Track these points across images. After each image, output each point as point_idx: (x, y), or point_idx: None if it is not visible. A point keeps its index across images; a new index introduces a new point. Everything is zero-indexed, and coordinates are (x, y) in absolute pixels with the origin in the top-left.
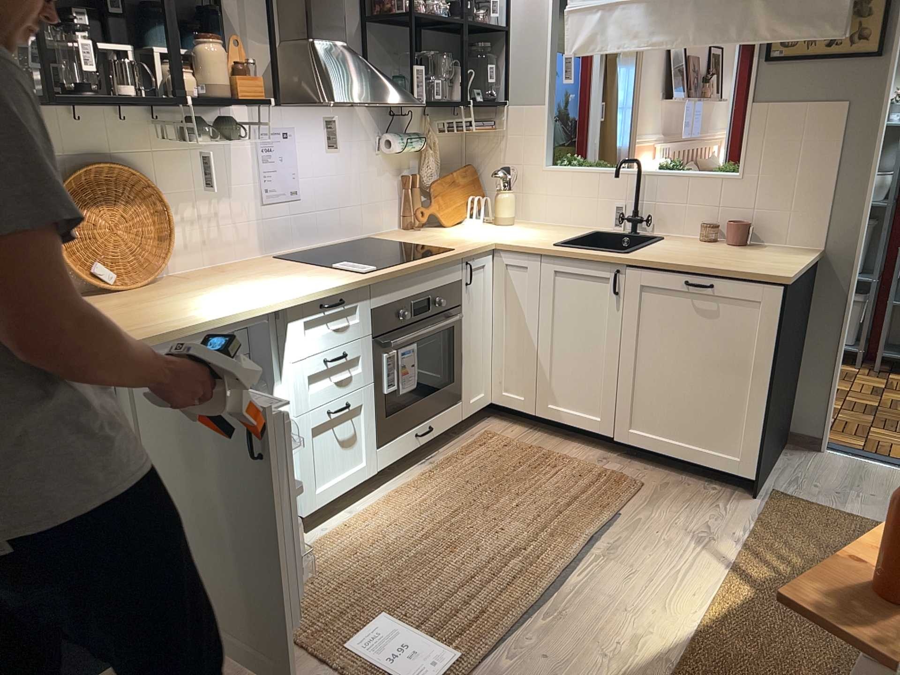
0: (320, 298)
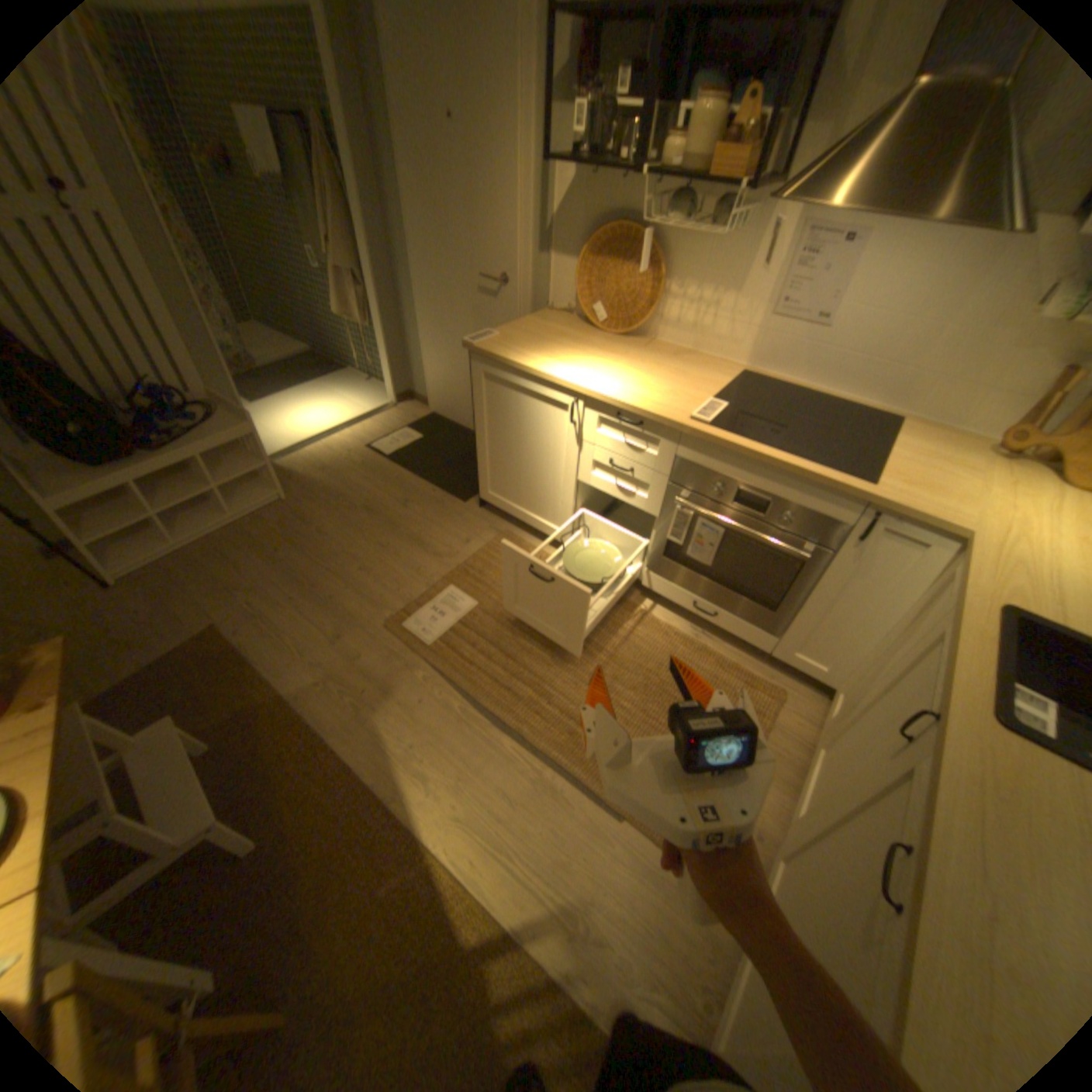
0: (617, 406)
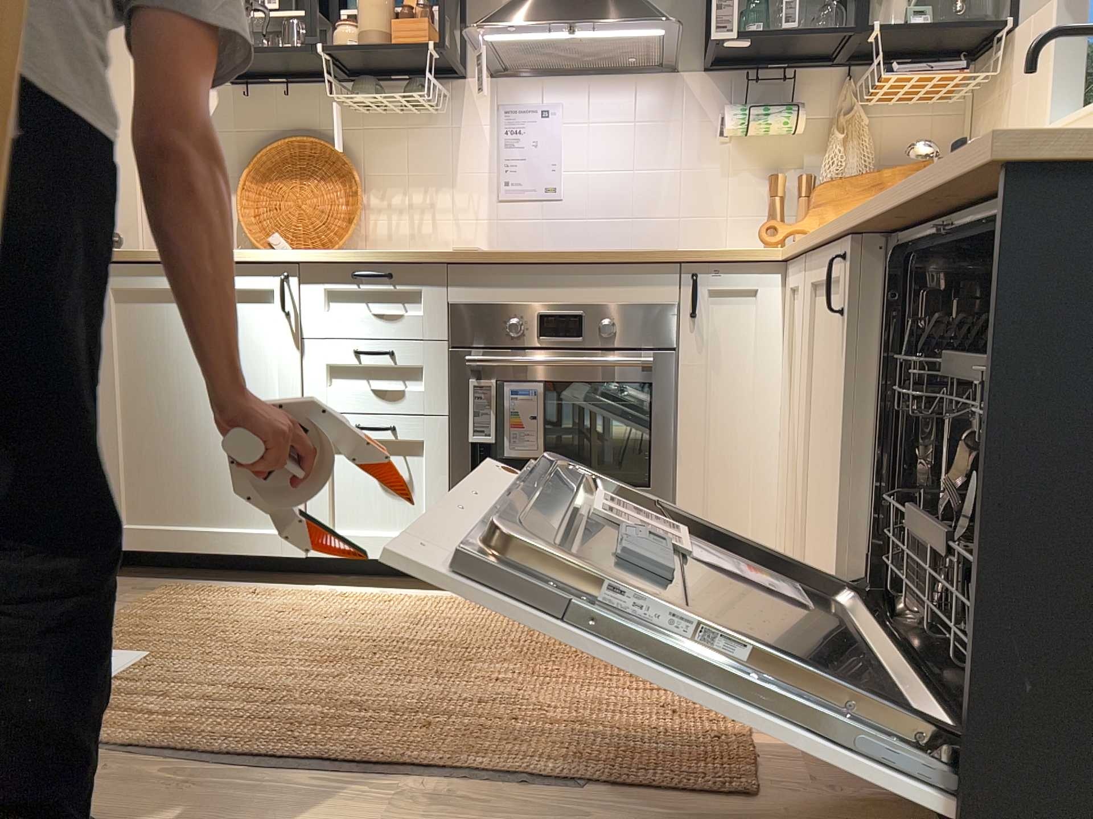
0: (349, 262)
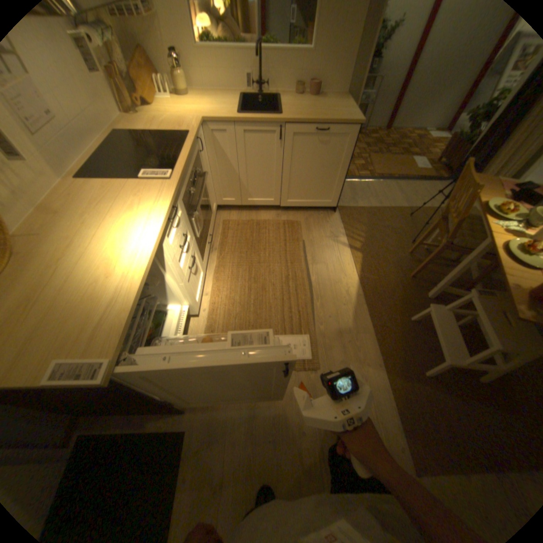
0: (168, 214)
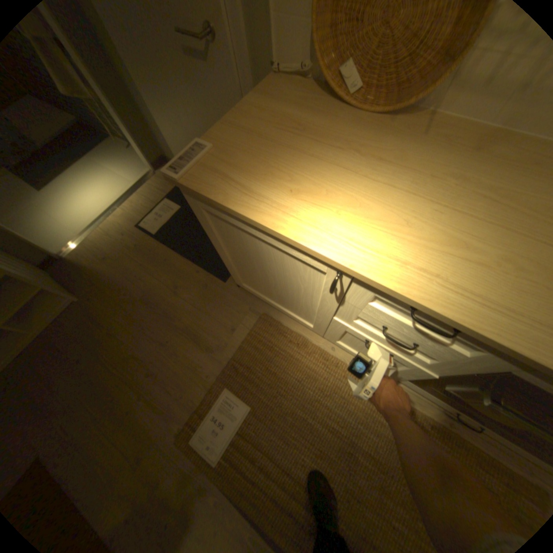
0: (419, 305)
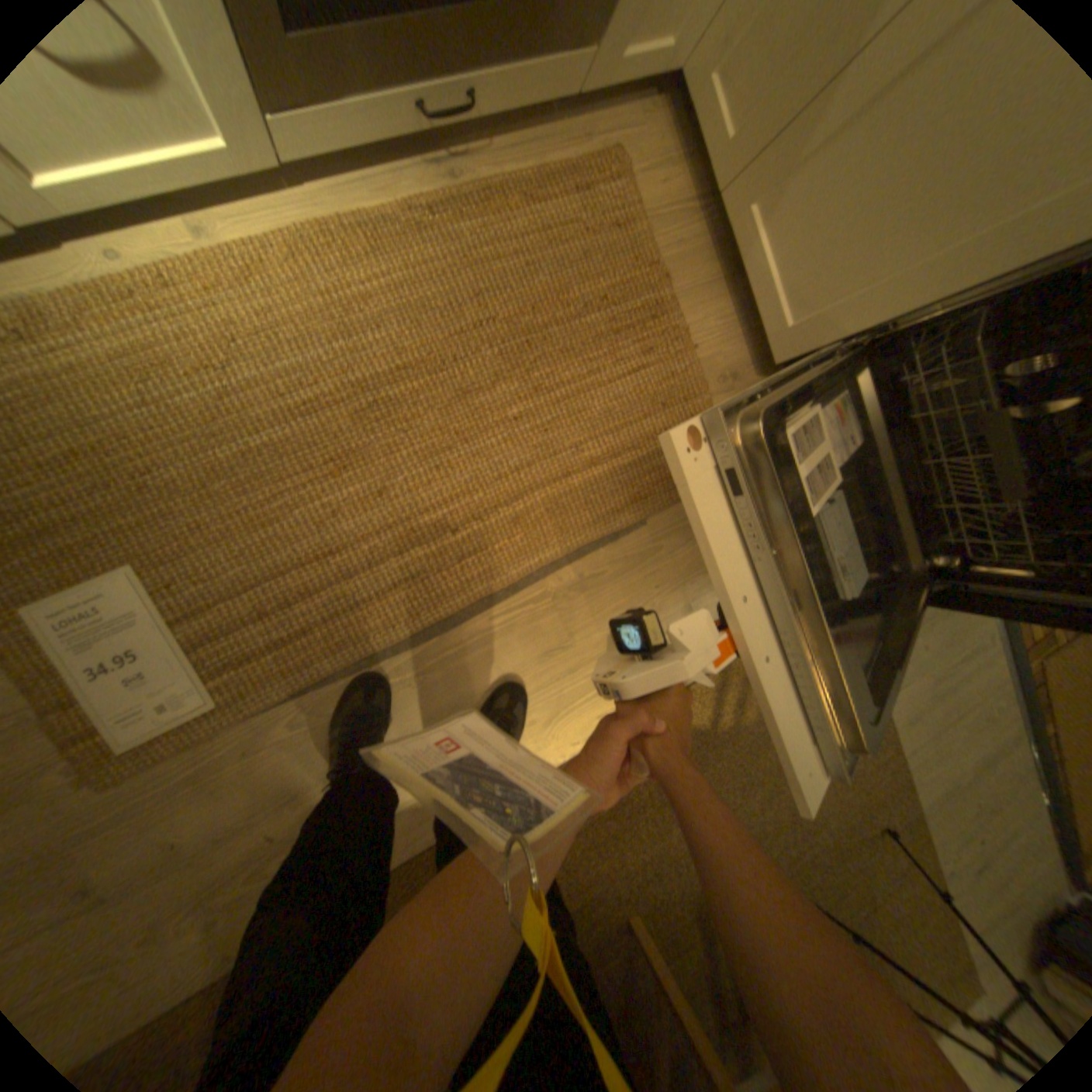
0: None
